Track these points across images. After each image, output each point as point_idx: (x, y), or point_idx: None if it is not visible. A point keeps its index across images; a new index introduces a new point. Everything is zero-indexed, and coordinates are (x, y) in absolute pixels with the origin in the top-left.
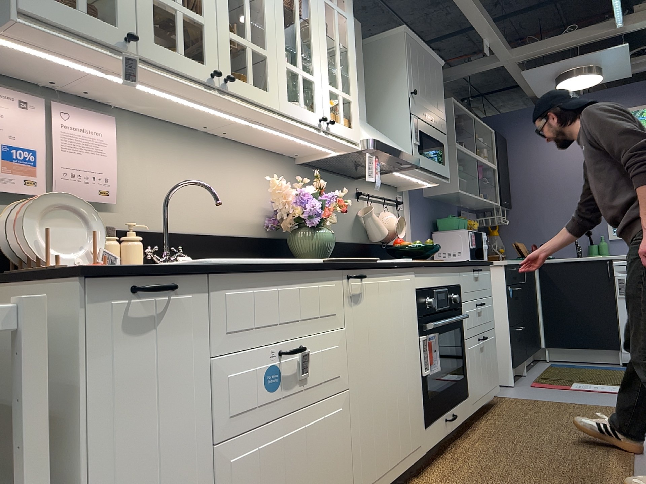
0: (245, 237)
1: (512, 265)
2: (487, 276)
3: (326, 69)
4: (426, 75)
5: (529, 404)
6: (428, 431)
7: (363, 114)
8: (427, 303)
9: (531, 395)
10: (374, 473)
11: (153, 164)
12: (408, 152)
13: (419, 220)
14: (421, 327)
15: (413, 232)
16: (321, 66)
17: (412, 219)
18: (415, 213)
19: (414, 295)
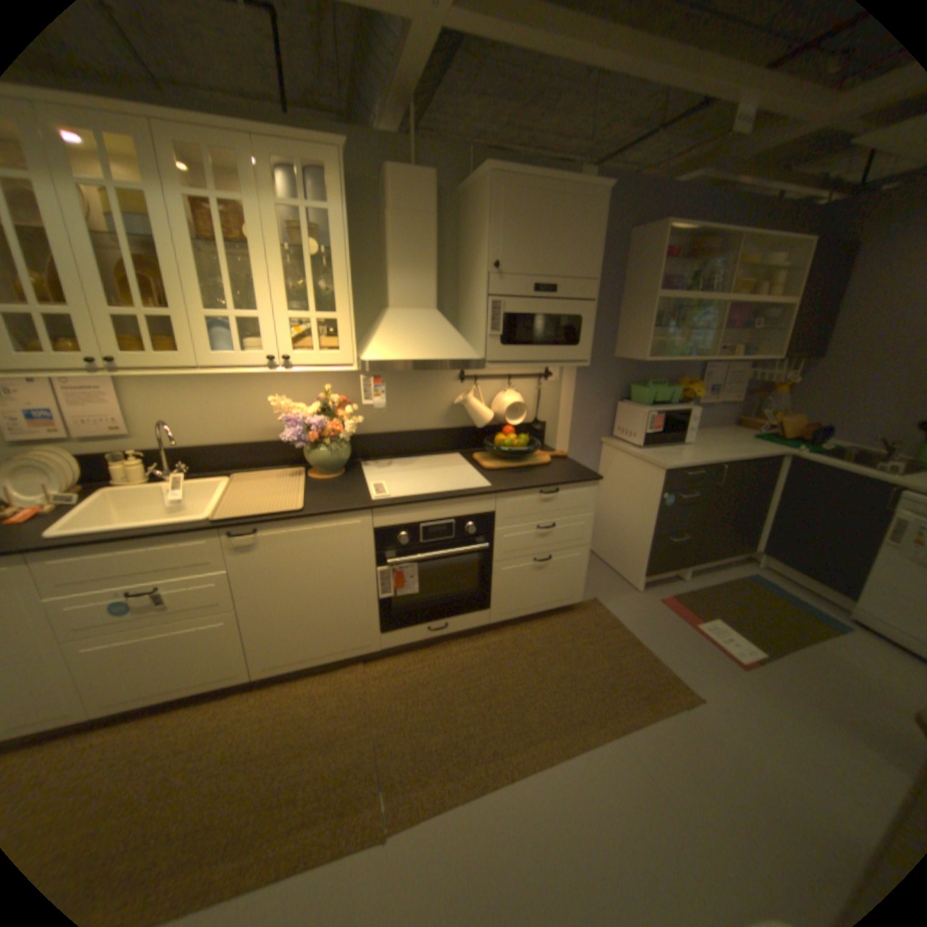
0: (275, 441)
1: (690, 467)
2: (580, 494)
3: (281, 295)
4: (545, 222)
5: (601, 629)
6: (387, 636)
7: (425, 302)
8: (397, 539)
9: (631, 617)
10: (281, 661)
11: (162, 396)
12: (464, 353)
13: (592, 389)
14: (383, 560)
15: (572, 405)
16: (271, 294)
17: (574, 390)
18: (584, 382)
19: (366, 534)
